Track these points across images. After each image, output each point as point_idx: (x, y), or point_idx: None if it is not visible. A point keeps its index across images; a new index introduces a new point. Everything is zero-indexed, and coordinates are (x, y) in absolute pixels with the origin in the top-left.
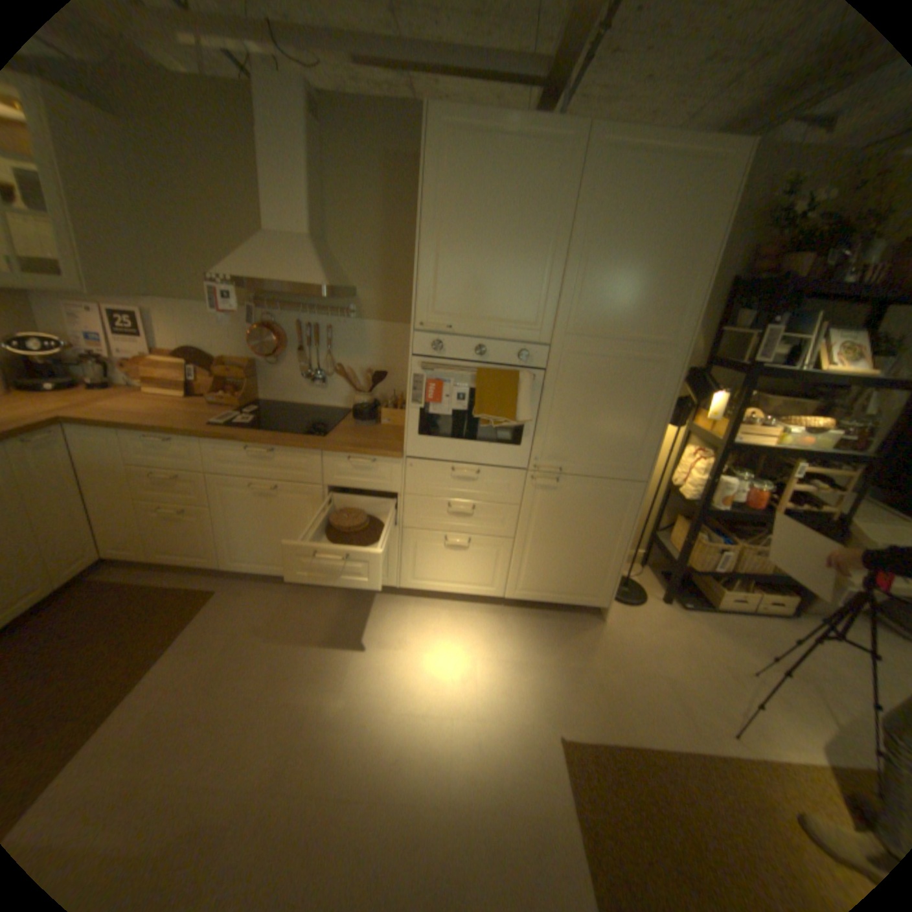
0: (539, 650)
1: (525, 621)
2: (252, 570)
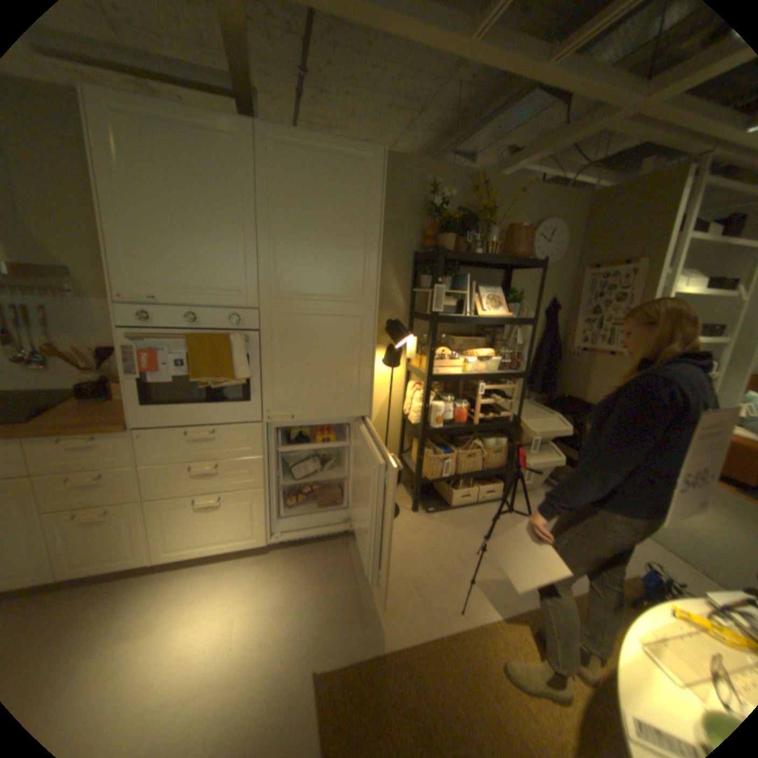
0: (301, 587)
1: (290, 562)
2: None
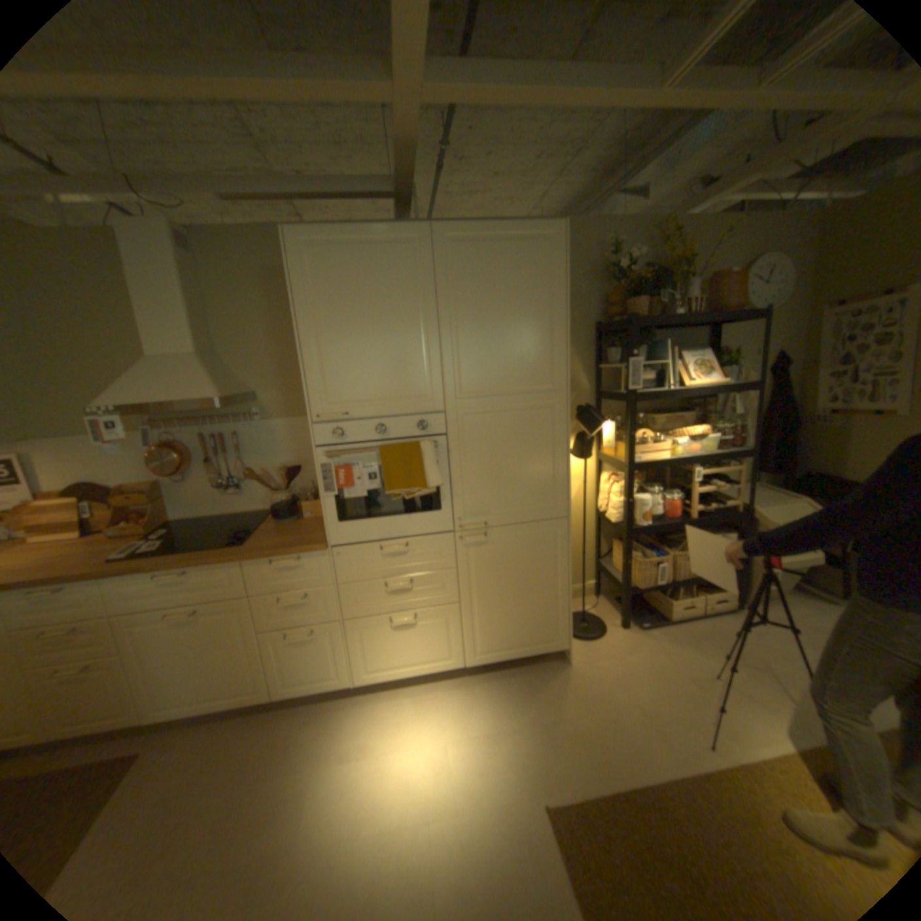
0: (510, 714)
1: (492, 686)
2: (182, 714)
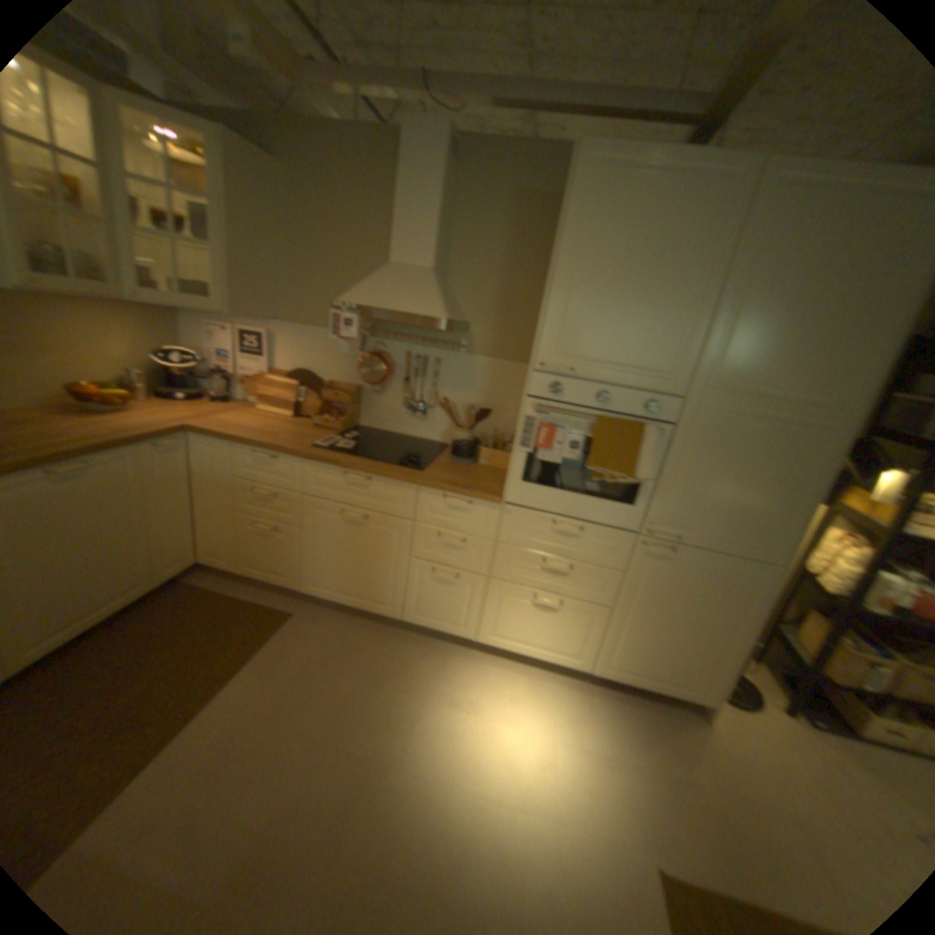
0: (630, 746)
1: (614, 705)
2: (329, 596)
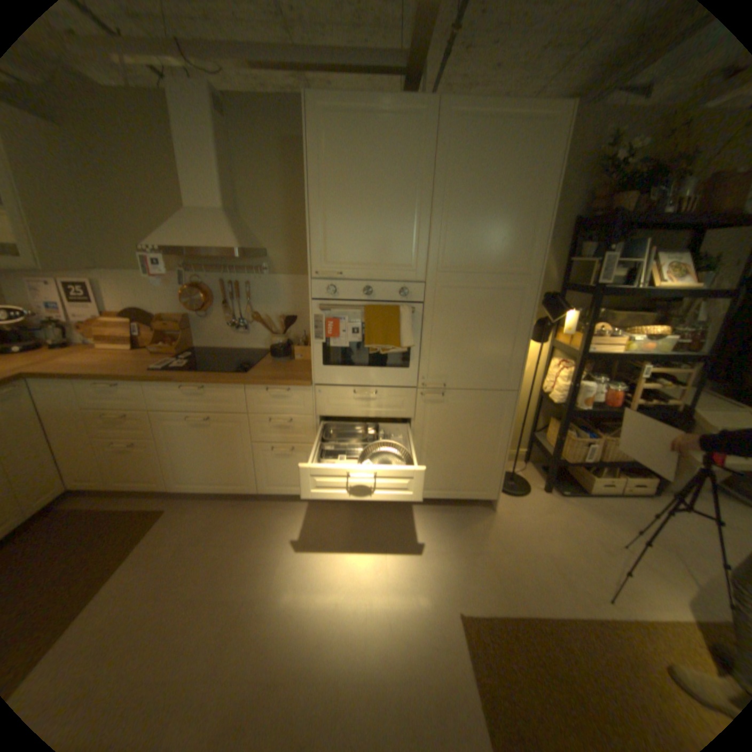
0: (440, 540)
1: (428, 516)
2: (194, 490)
